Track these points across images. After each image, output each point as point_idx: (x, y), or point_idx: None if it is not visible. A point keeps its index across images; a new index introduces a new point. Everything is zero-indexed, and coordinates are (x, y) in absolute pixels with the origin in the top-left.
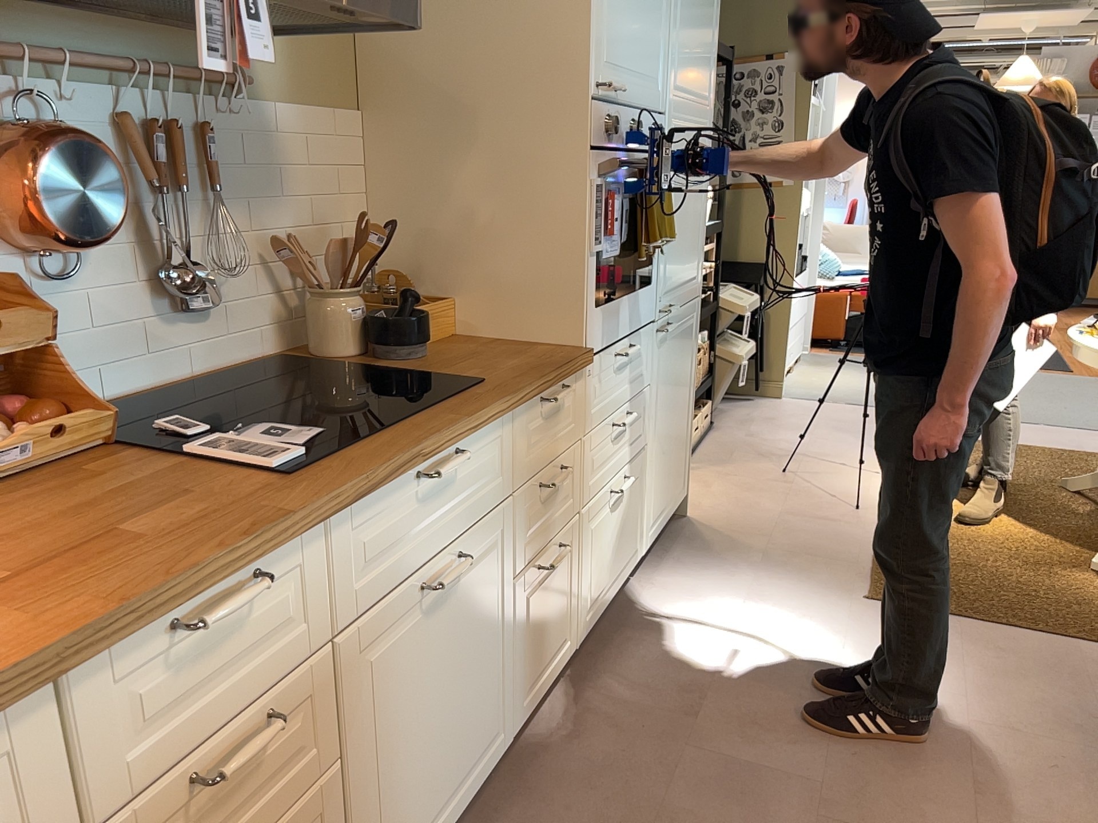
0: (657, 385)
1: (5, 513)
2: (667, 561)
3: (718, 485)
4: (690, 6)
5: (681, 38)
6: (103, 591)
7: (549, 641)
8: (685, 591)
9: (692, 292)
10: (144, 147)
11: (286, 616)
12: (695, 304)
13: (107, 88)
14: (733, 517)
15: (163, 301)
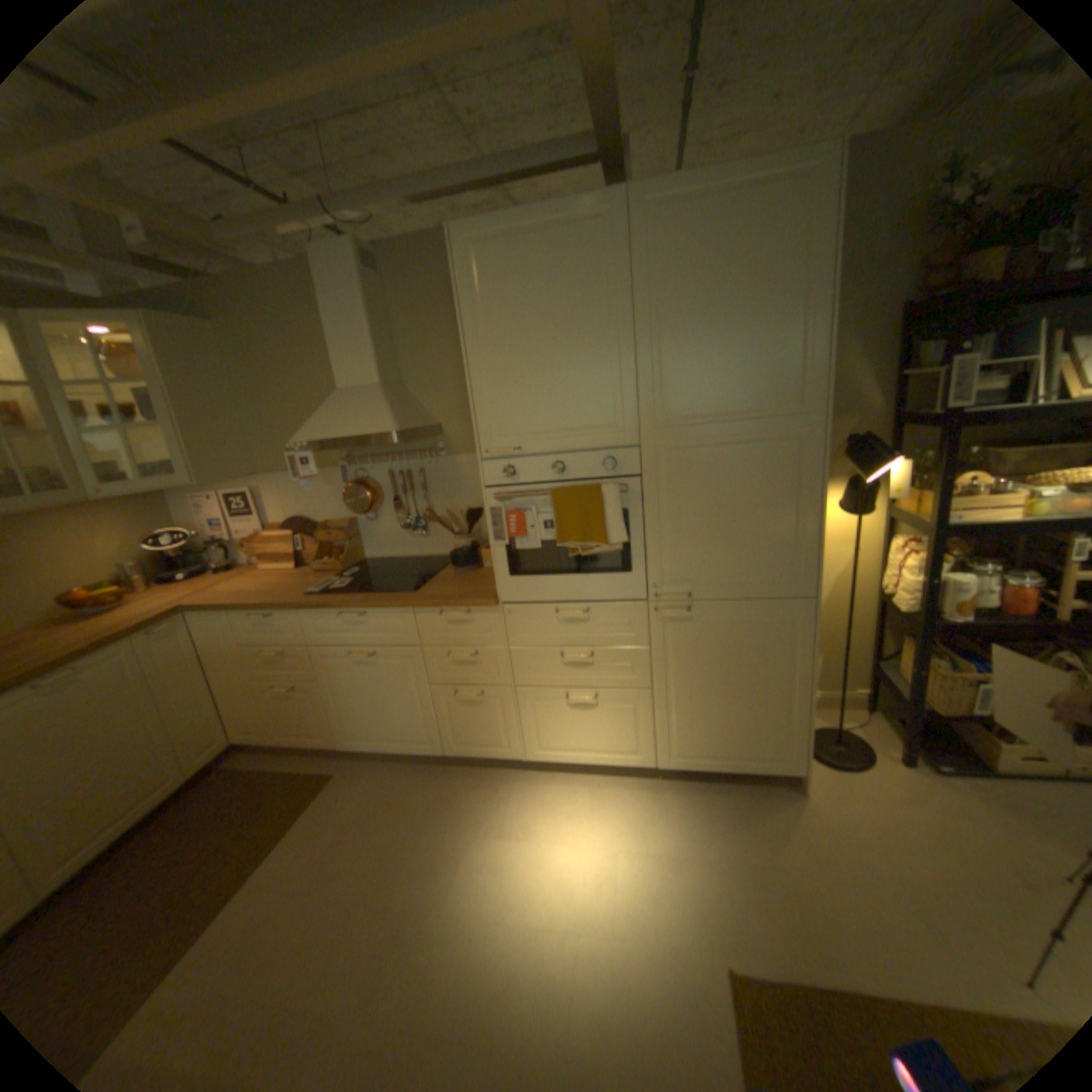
0: (667, 651)
1: (292, 580)
2: (701, 797)
3: (925, 814)
4: (696, 336)
5: (670, 373)
6: (236, 602)
7: (478, 737)
8: (656, 816)
9: (780, 591)
10: (388, 481)
11: (283, 632)
12: (795, 603)
13: (383, 463)
14: (843, 836)
15: (413, 528)
